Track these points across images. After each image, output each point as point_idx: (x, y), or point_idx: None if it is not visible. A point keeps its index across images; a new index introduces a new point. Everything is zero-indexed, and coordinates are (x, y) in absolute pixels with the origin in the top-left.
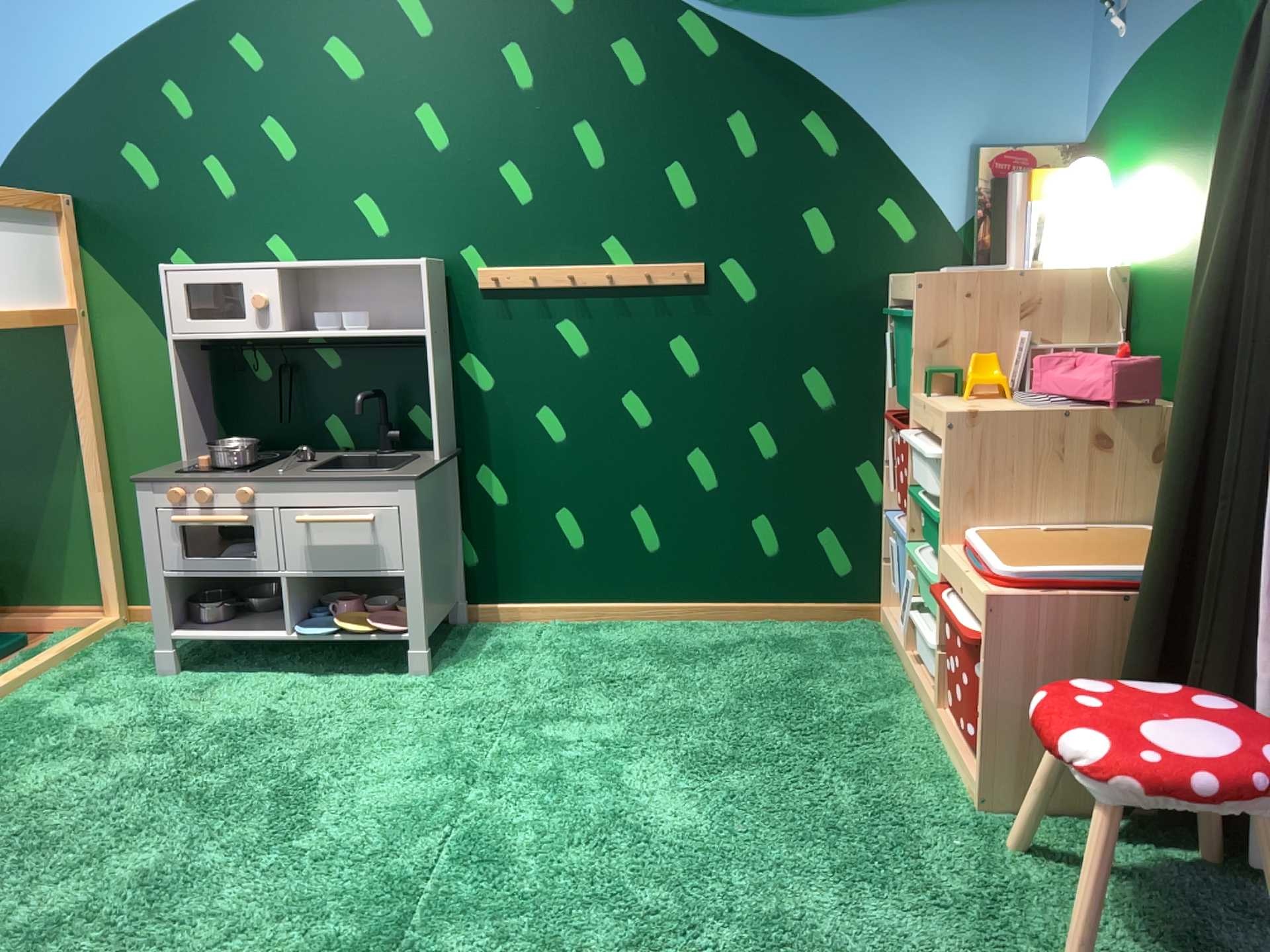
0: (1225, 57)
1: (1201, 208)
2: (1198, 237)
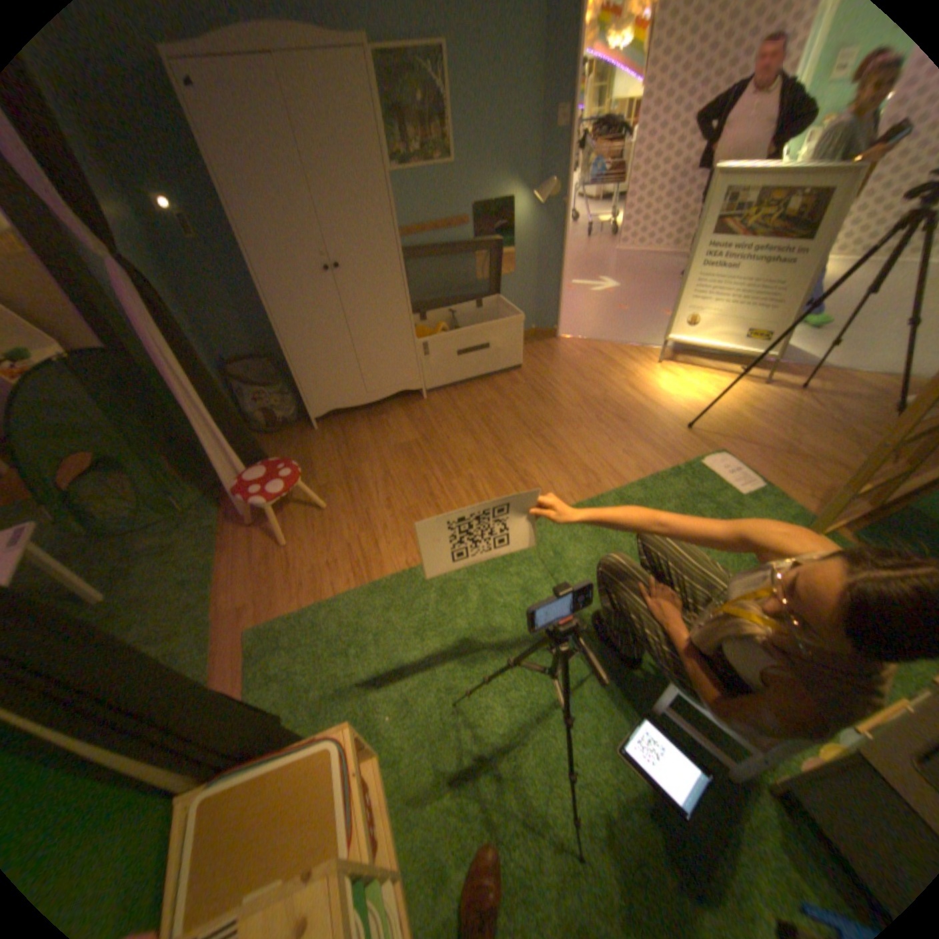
0: None
1: None
2: None
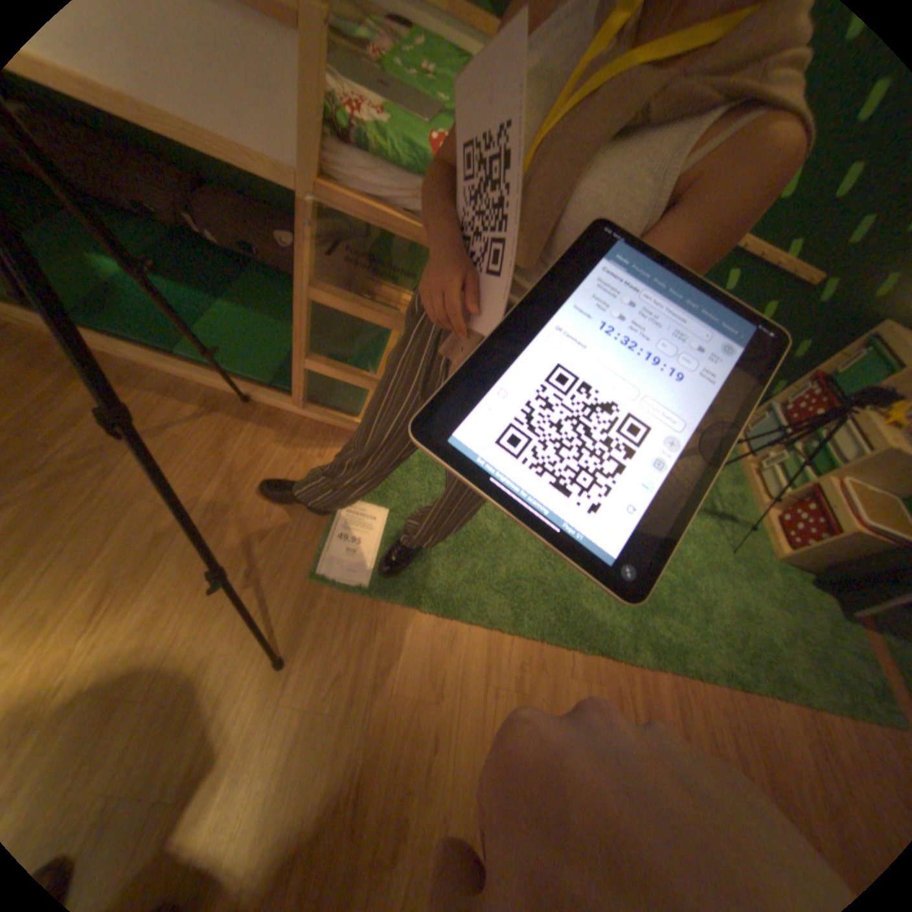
0: None
1: None
2: None
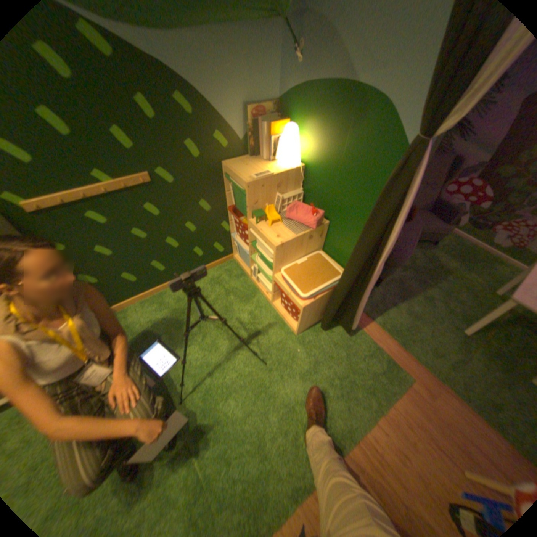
0: (356, 115)
1: (338, 165)
2: (335, 174)
